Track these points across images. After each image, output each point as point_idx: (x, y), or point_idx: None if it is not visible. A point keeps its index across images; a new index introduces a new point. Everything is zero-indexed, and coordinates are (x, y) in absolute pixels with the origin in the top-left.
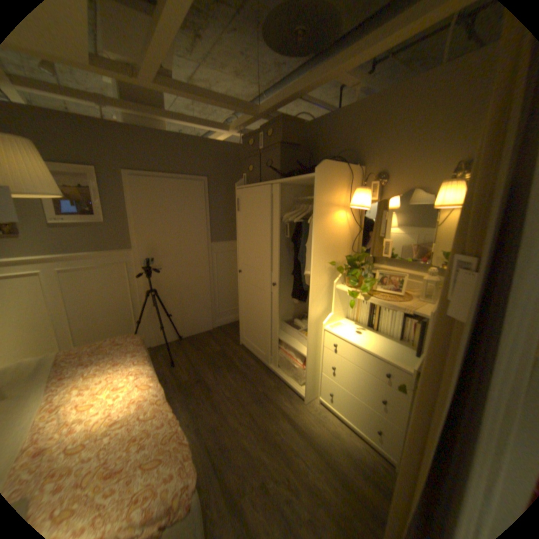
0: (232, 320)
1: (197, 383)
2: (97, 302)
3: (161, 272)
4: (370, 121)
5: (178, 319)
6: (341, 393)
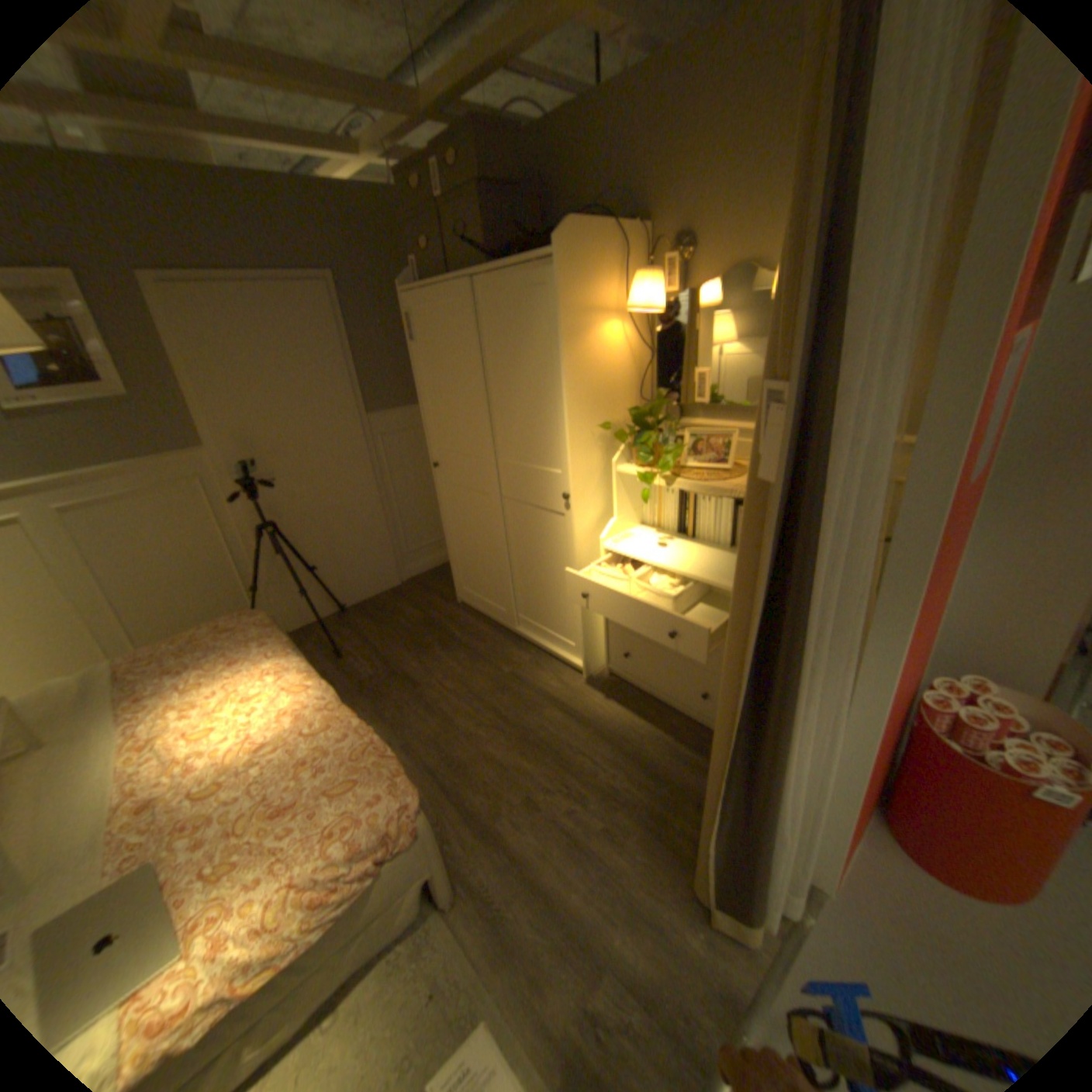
0: (437, 563)
1: (391, 678)
2: (161, 563)
3: (277, 488)
4: (653, 120)
5: (331, 574)
6: (641, 650)
